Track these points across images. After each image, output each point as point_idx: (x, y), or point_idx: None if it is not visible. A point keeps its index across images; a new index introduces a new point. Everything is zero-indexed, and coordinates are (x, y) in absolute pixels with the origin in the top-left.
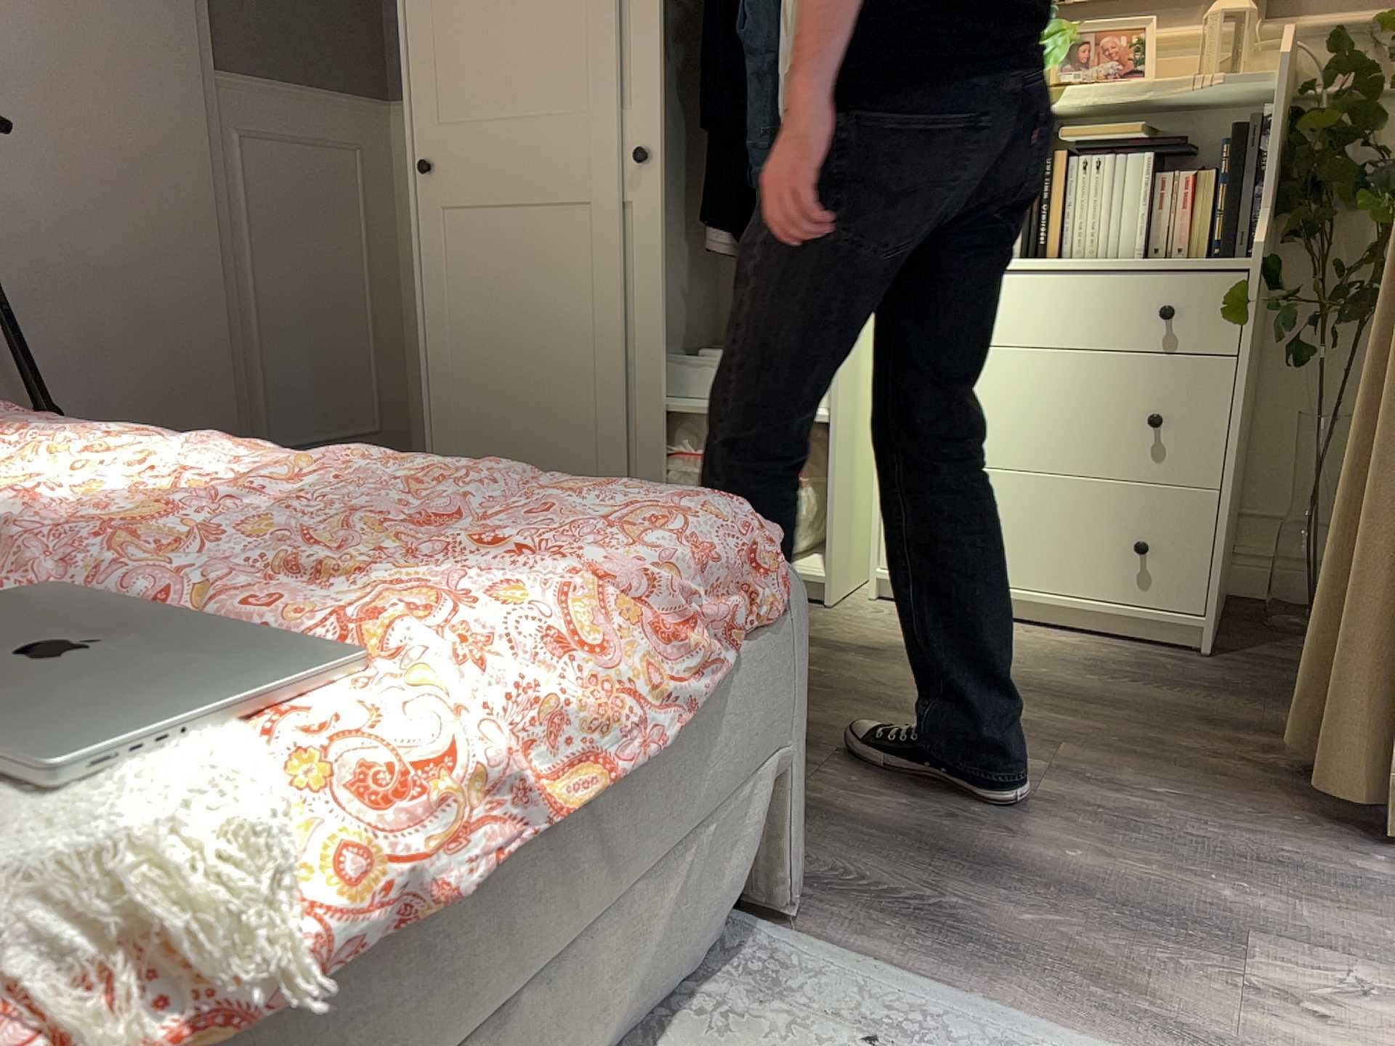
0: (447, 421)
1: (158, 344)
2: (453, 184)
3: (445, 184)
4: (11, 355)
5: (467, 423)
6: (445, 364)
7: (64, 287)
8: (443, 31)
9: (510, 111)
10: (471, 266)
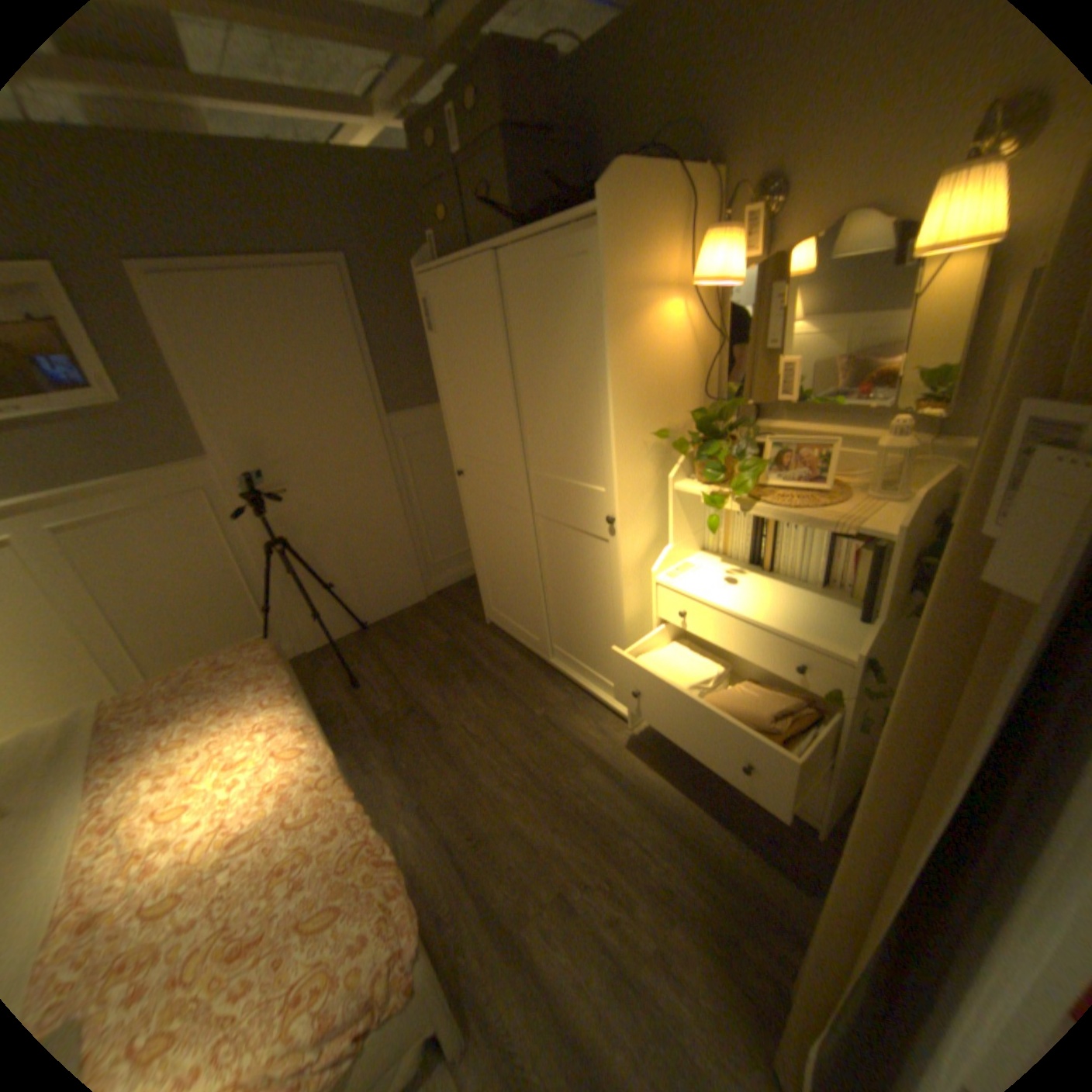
0: (483, 581)
1: (373, 541)
2: (469, 484)
3: (467, 483)
4: (312, 564)
5: (490, 584)
6: (479, 558)
7: (328, 532)
8: (455, 414)
9: (484, 459)
10: (481, 521)
